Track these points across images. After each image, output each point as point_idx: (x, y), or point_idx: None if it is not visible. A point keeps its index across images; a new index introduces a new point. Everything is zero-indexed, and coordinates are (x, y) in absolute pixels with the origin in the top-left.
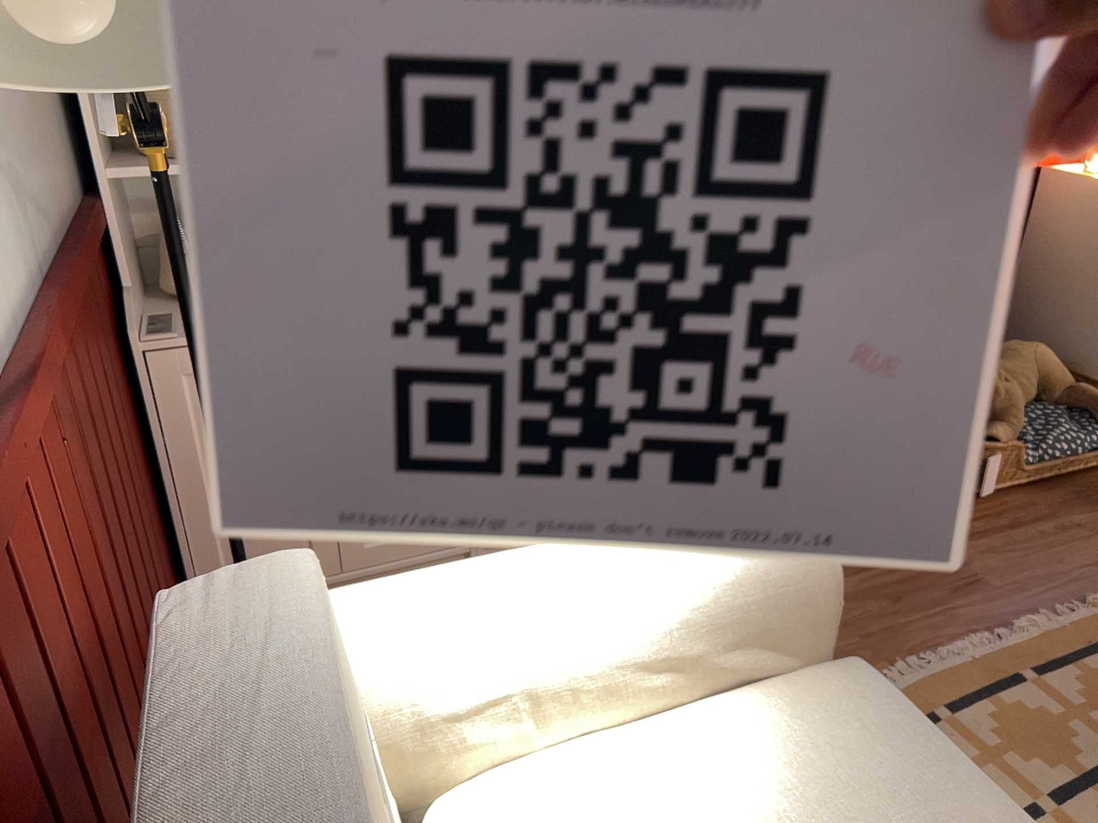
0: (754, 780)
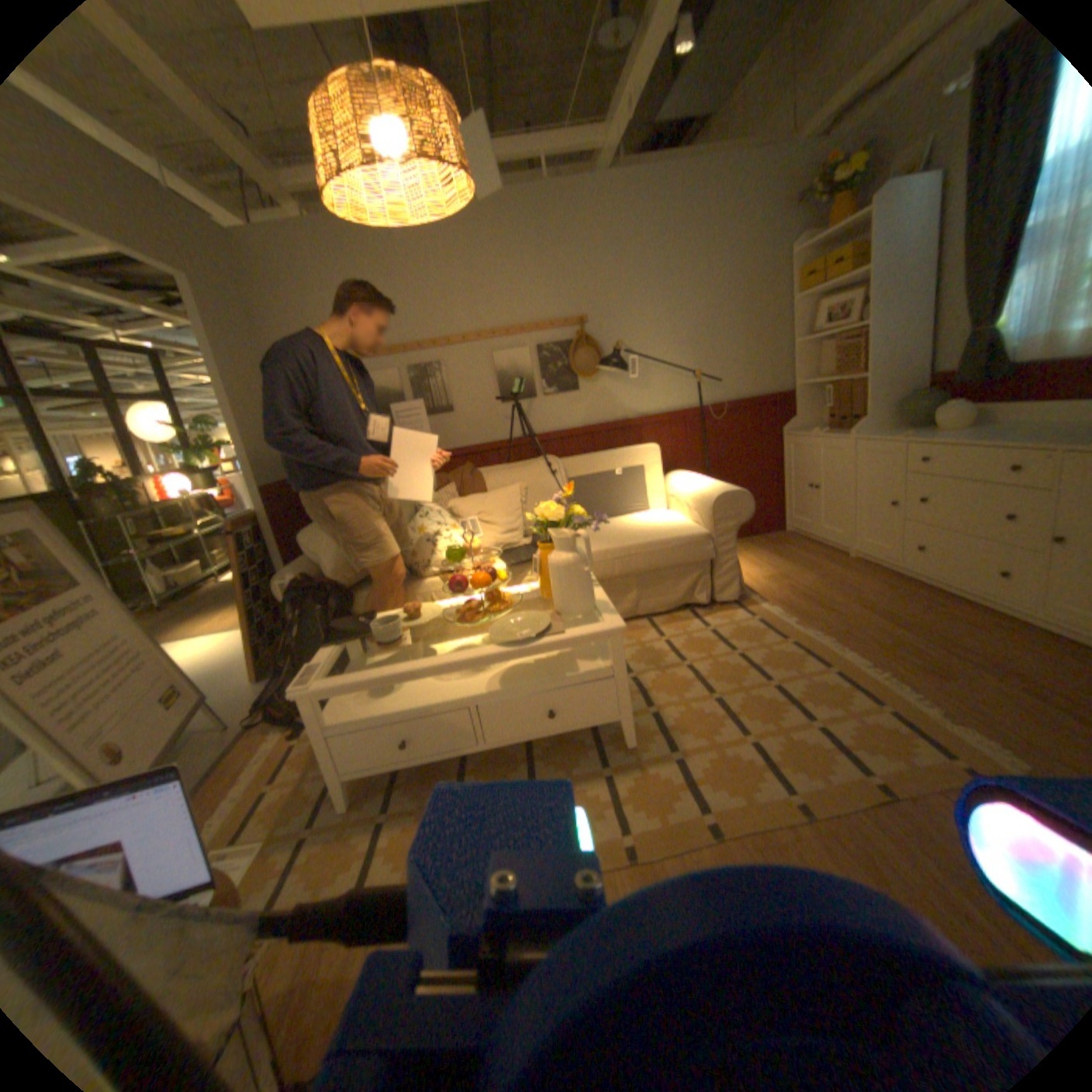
0: (663, 522)
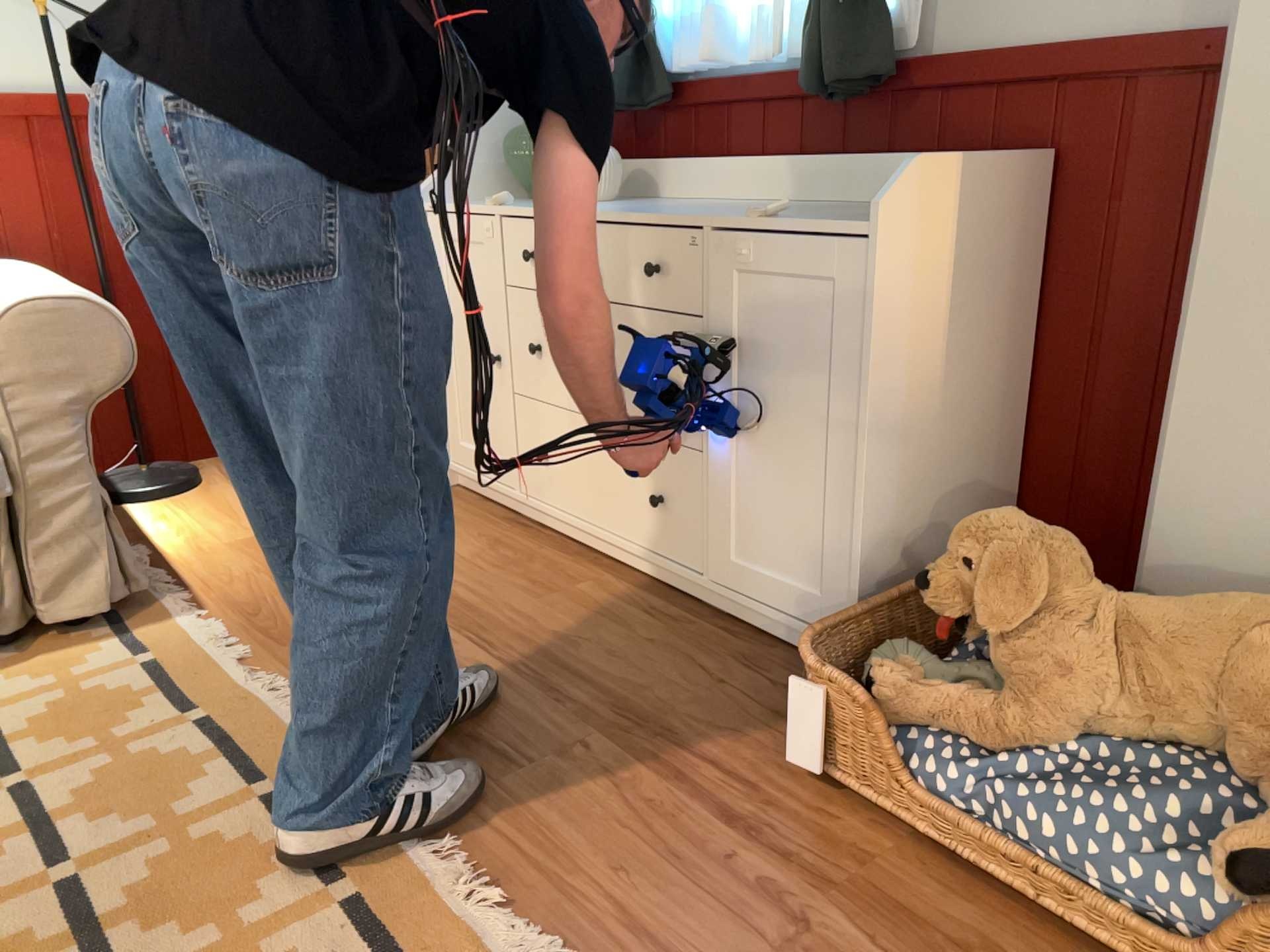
0: None
